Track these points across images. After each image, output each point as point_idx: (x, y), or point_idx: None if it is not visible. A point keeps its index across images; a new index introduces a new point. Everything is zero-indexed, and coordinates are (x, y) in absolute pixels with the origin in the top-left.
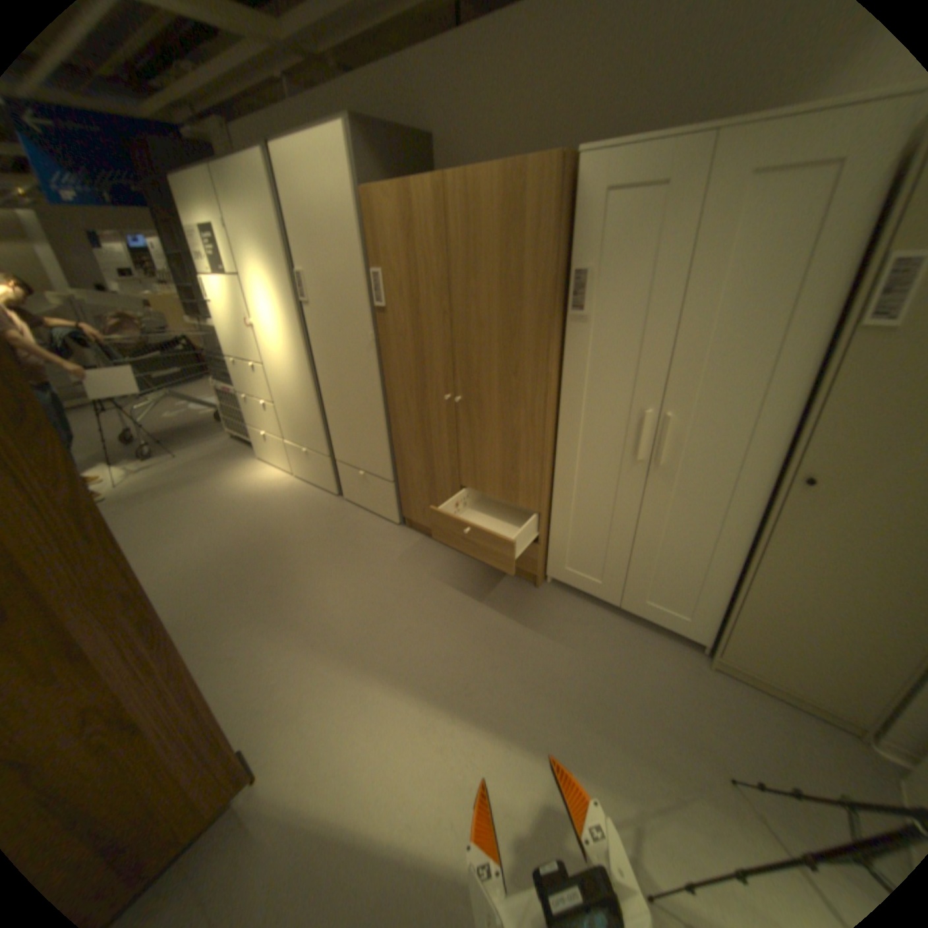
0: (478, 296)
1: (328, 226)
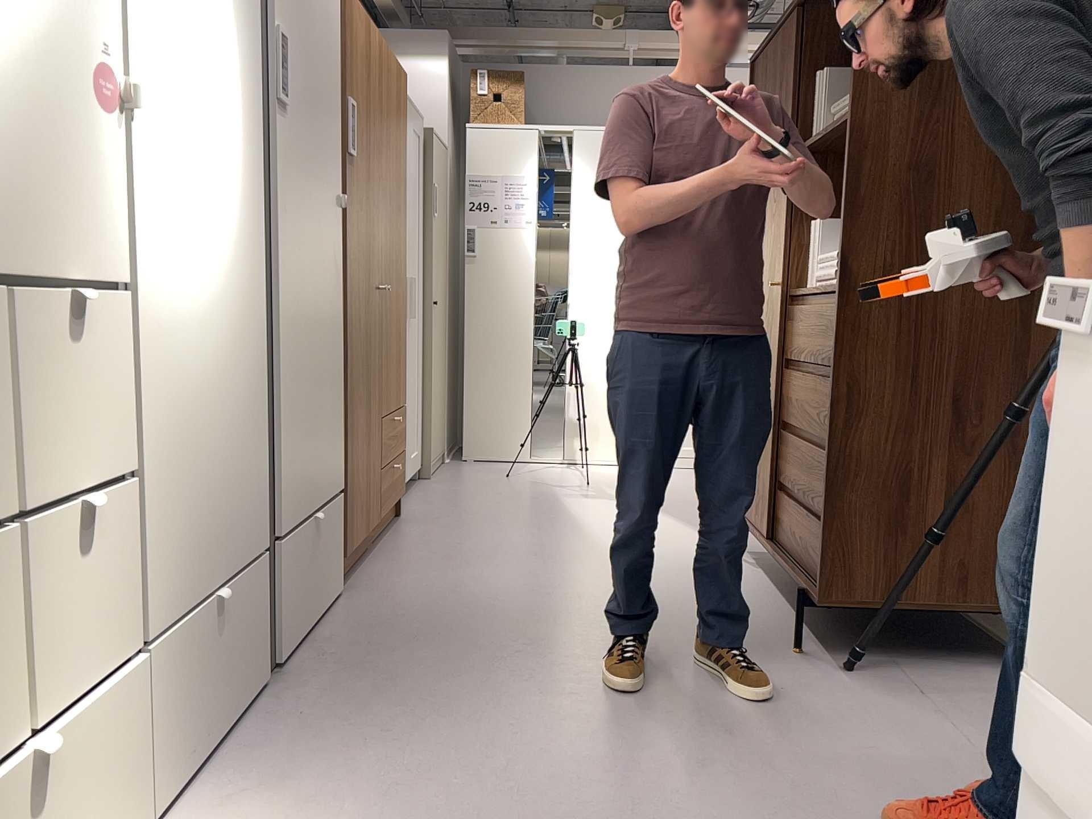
0: (390, 168)
1: None
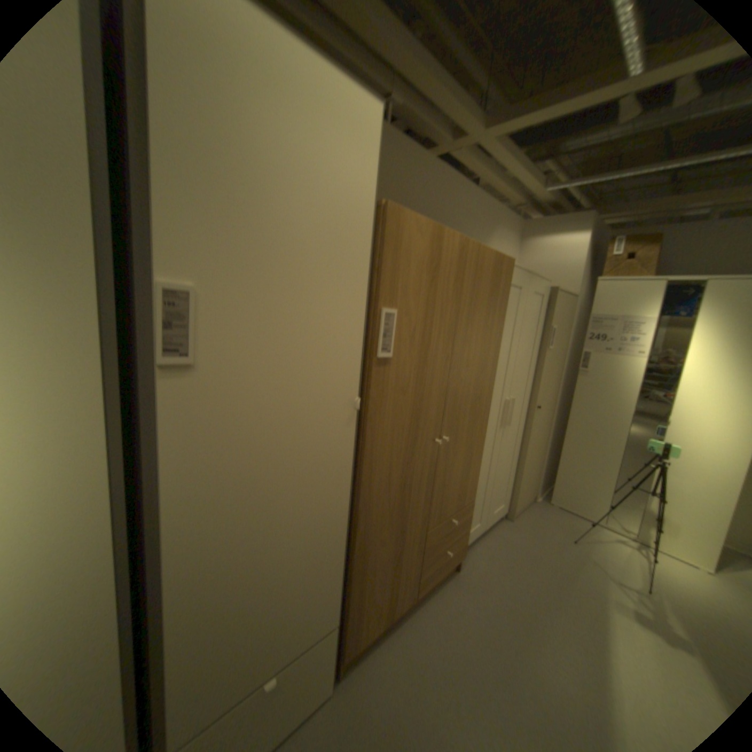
0: (471, 341)
1: (314, 221)
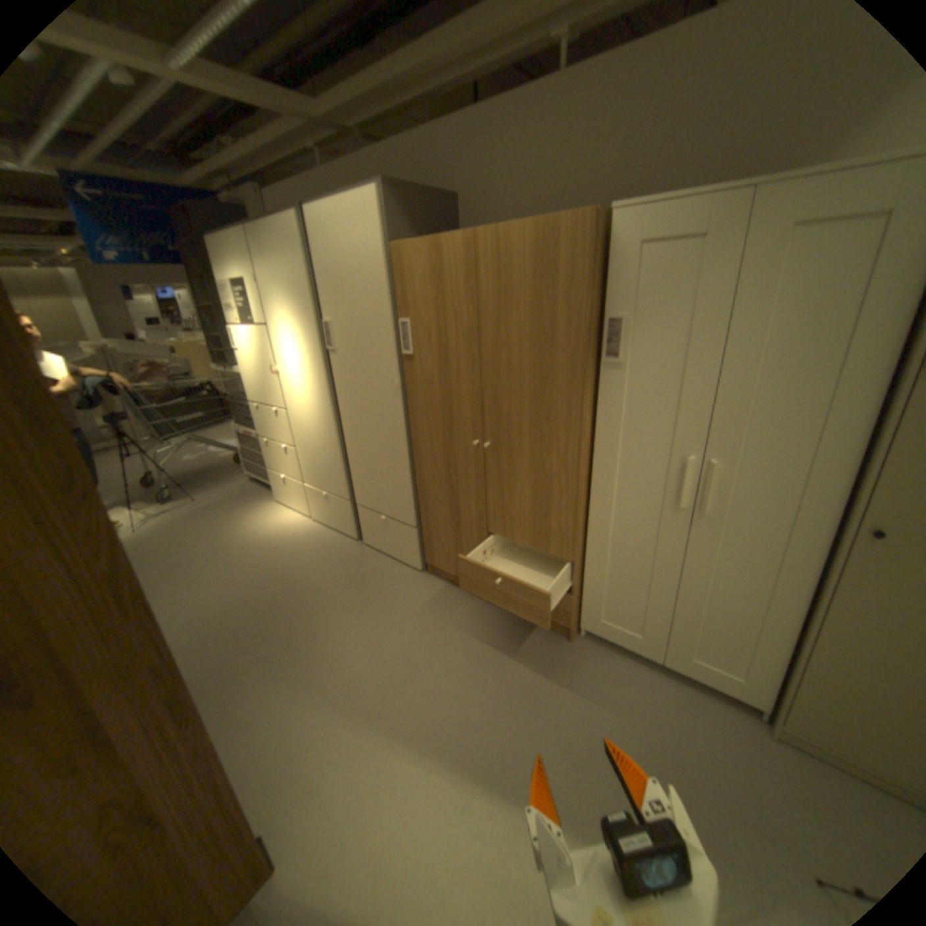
0: (509, 345)
1: (358, 281)
